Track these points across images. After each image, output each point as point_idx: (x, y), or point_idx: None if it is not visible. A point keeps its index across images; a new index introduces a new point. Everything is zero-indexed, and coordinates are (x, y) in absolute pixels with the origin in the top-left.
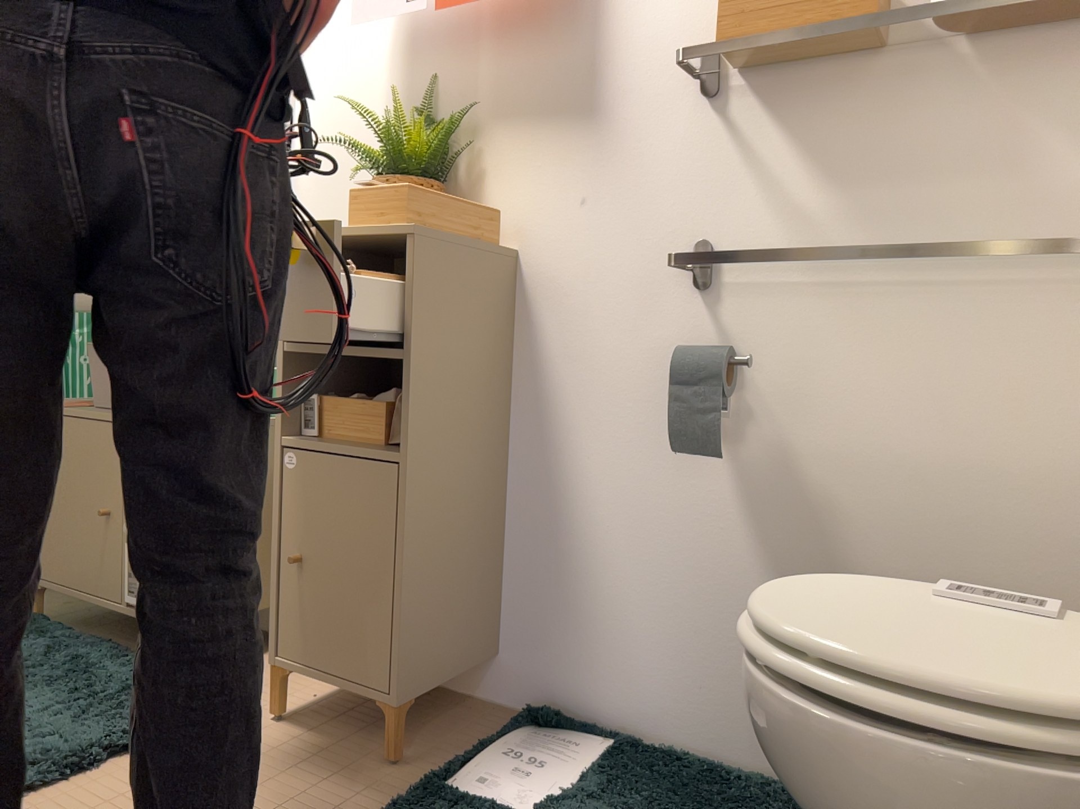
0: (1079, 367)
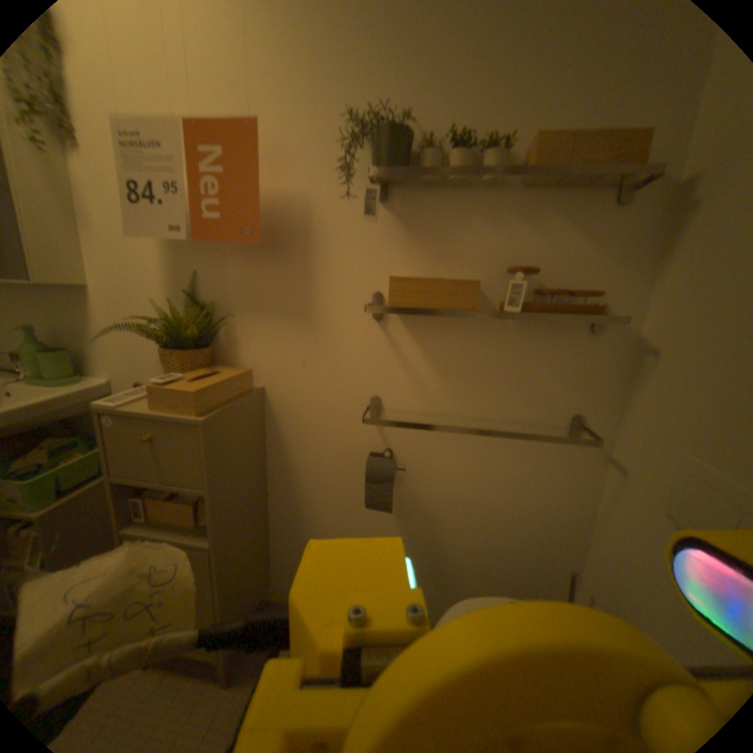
0: (552, 472)
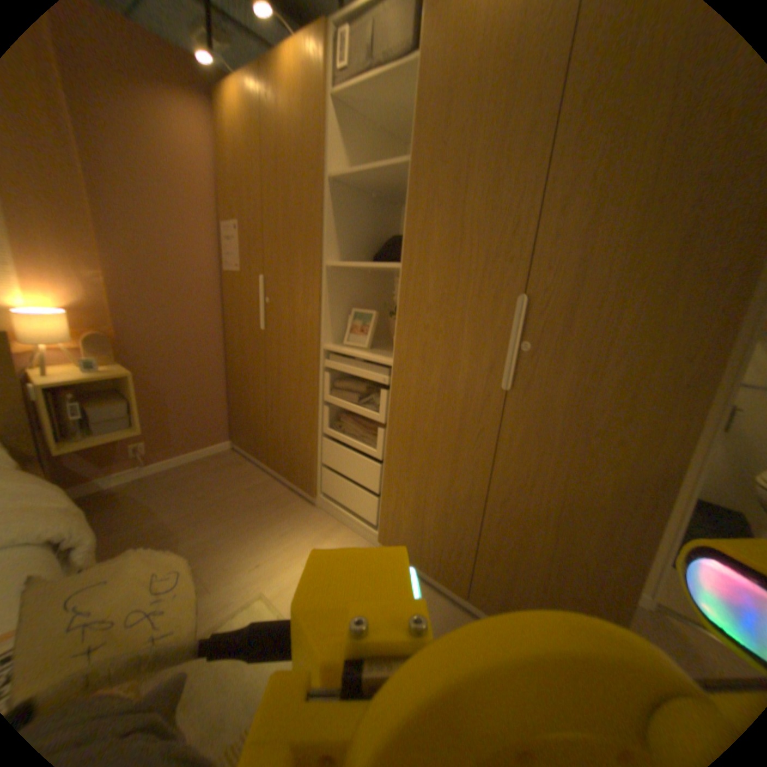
0: None
